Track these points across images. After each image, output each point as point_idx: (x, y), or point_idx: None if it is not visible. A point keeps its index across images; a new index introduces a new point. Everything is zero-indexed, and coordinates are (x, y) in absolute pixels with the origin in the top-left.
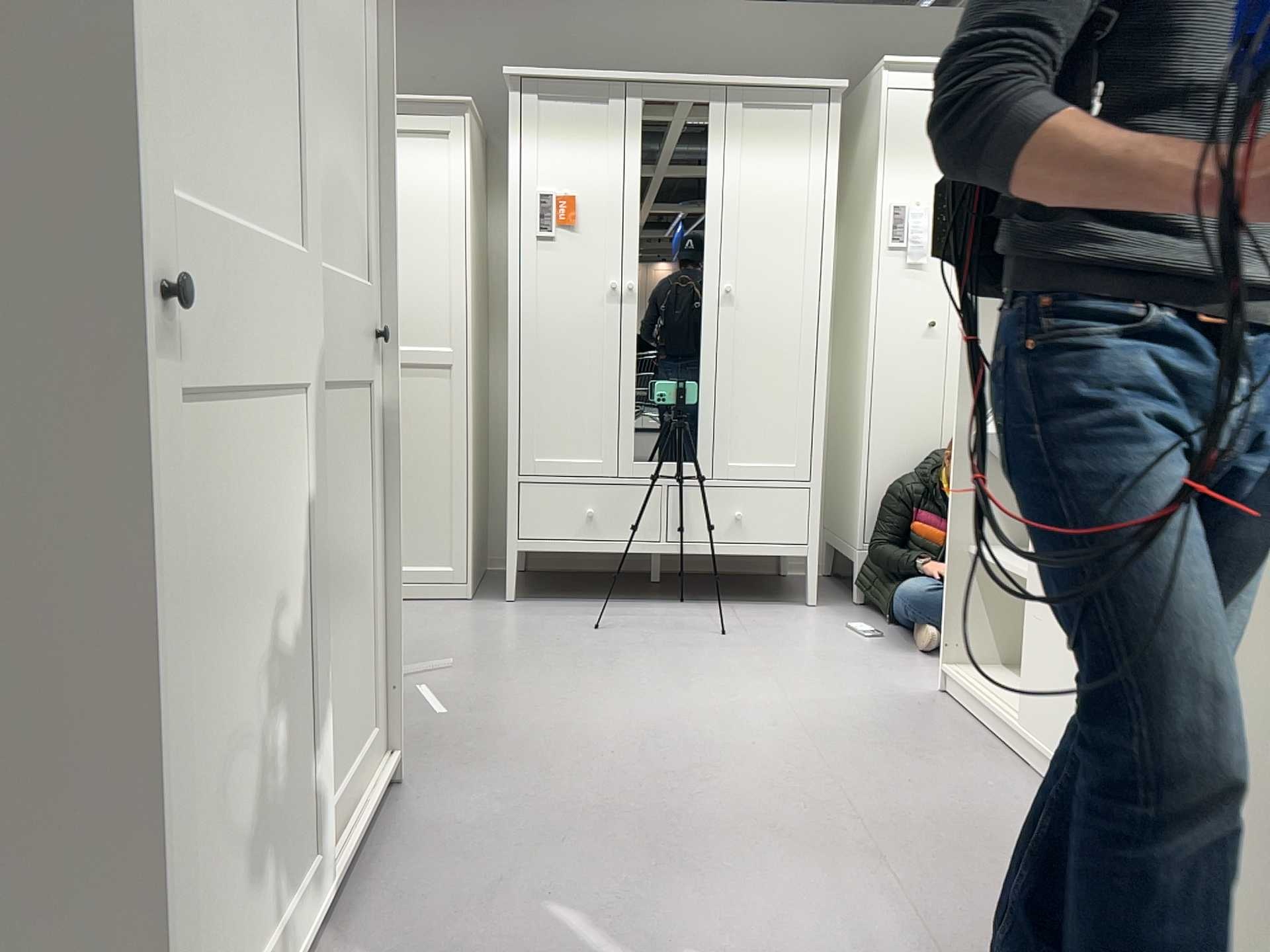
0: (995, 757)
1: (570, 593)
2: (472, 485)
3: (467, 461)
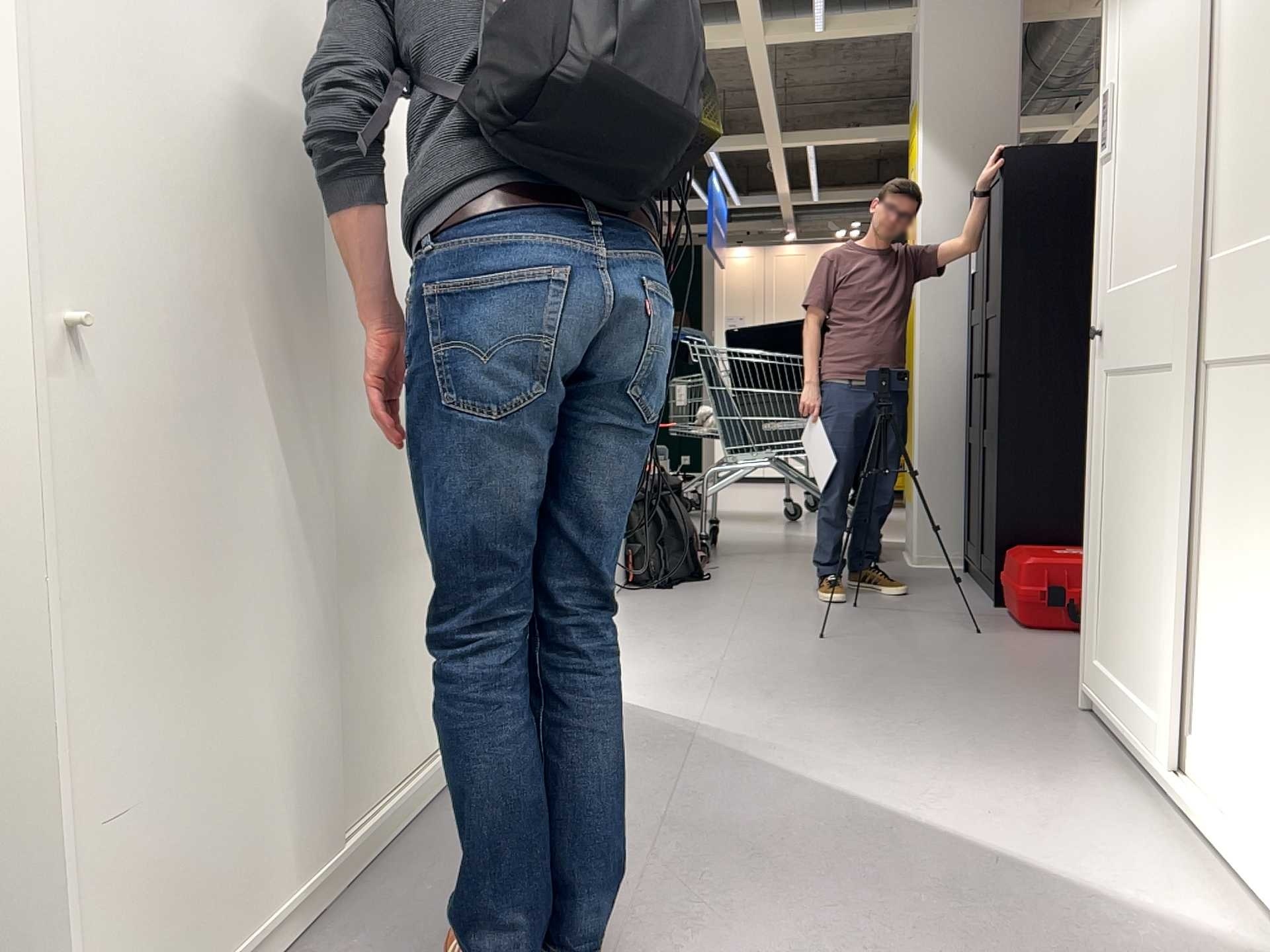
0: (321, 946)
1: None
2: None
3: None
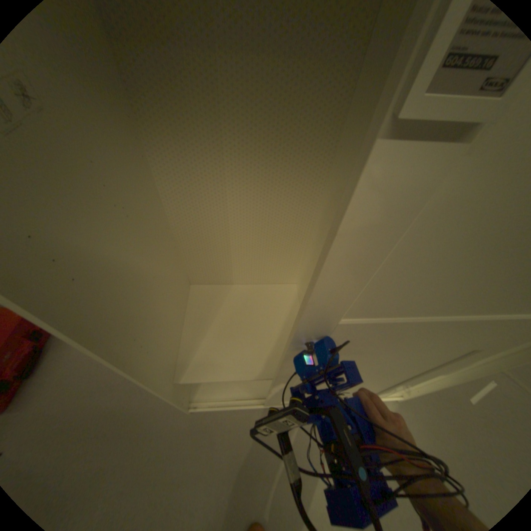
0: None
1: None
2: None
3: None
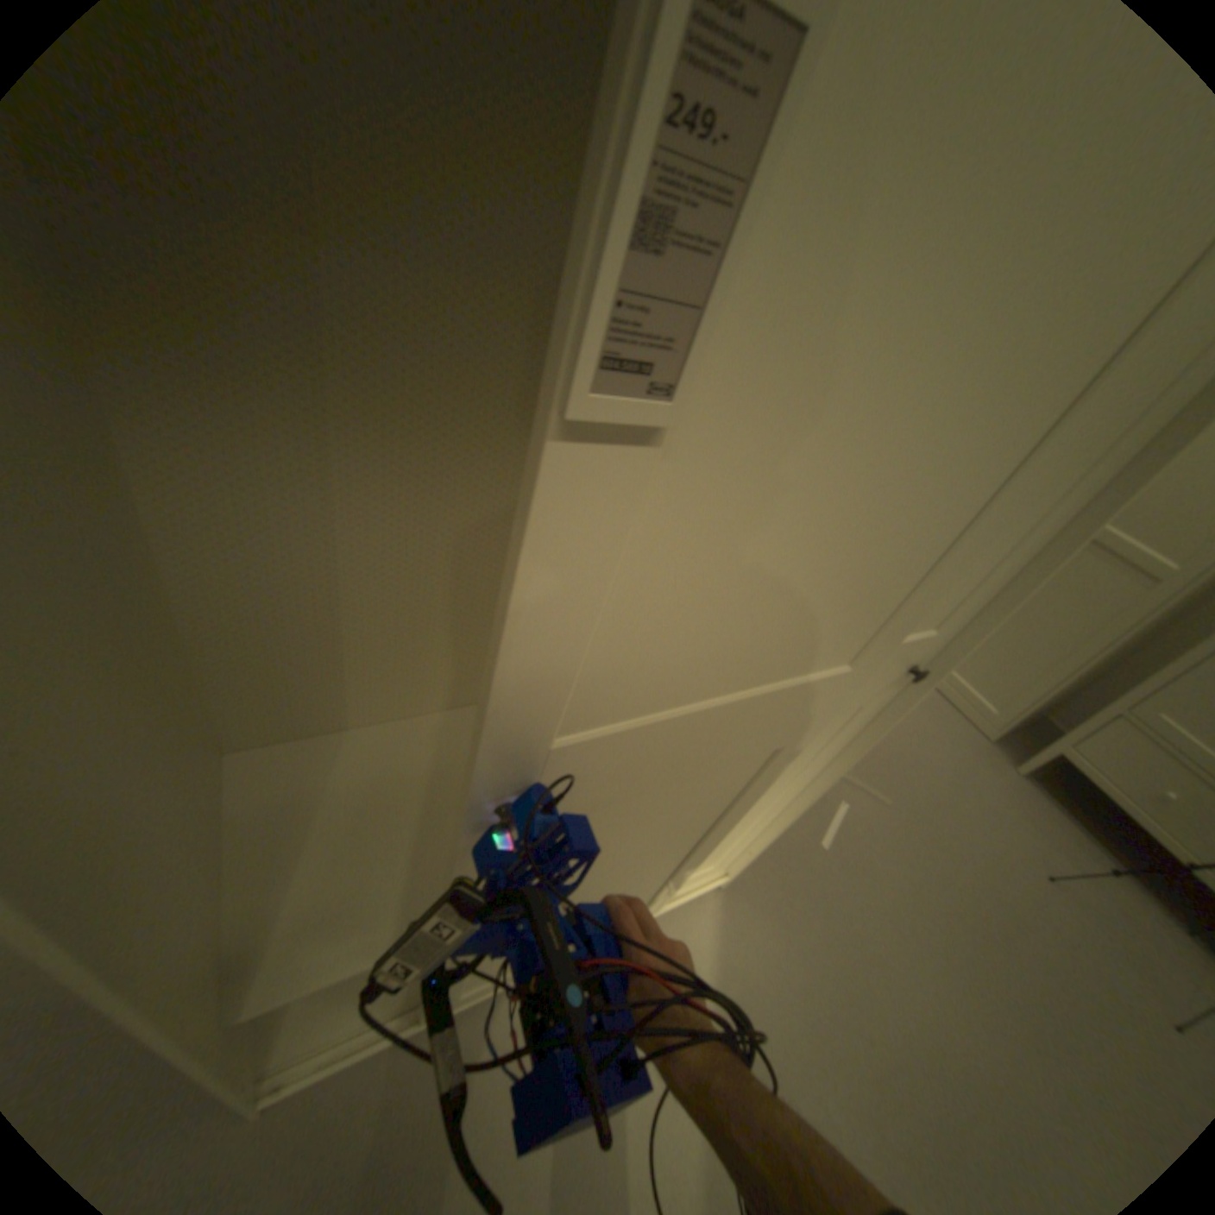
0: None
1: (1089, 810)
2: (1081, 678)
3: (1093, 661)
